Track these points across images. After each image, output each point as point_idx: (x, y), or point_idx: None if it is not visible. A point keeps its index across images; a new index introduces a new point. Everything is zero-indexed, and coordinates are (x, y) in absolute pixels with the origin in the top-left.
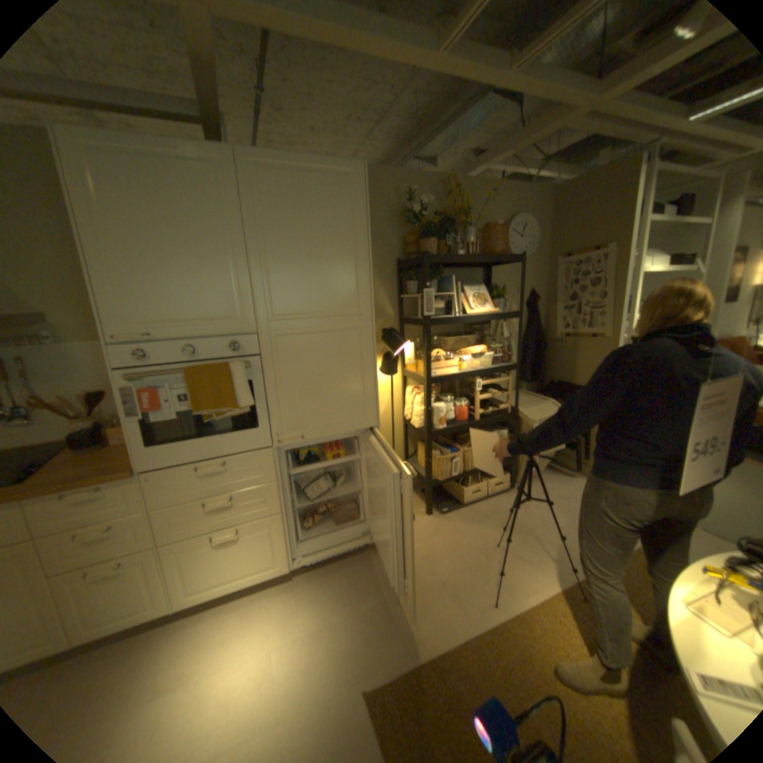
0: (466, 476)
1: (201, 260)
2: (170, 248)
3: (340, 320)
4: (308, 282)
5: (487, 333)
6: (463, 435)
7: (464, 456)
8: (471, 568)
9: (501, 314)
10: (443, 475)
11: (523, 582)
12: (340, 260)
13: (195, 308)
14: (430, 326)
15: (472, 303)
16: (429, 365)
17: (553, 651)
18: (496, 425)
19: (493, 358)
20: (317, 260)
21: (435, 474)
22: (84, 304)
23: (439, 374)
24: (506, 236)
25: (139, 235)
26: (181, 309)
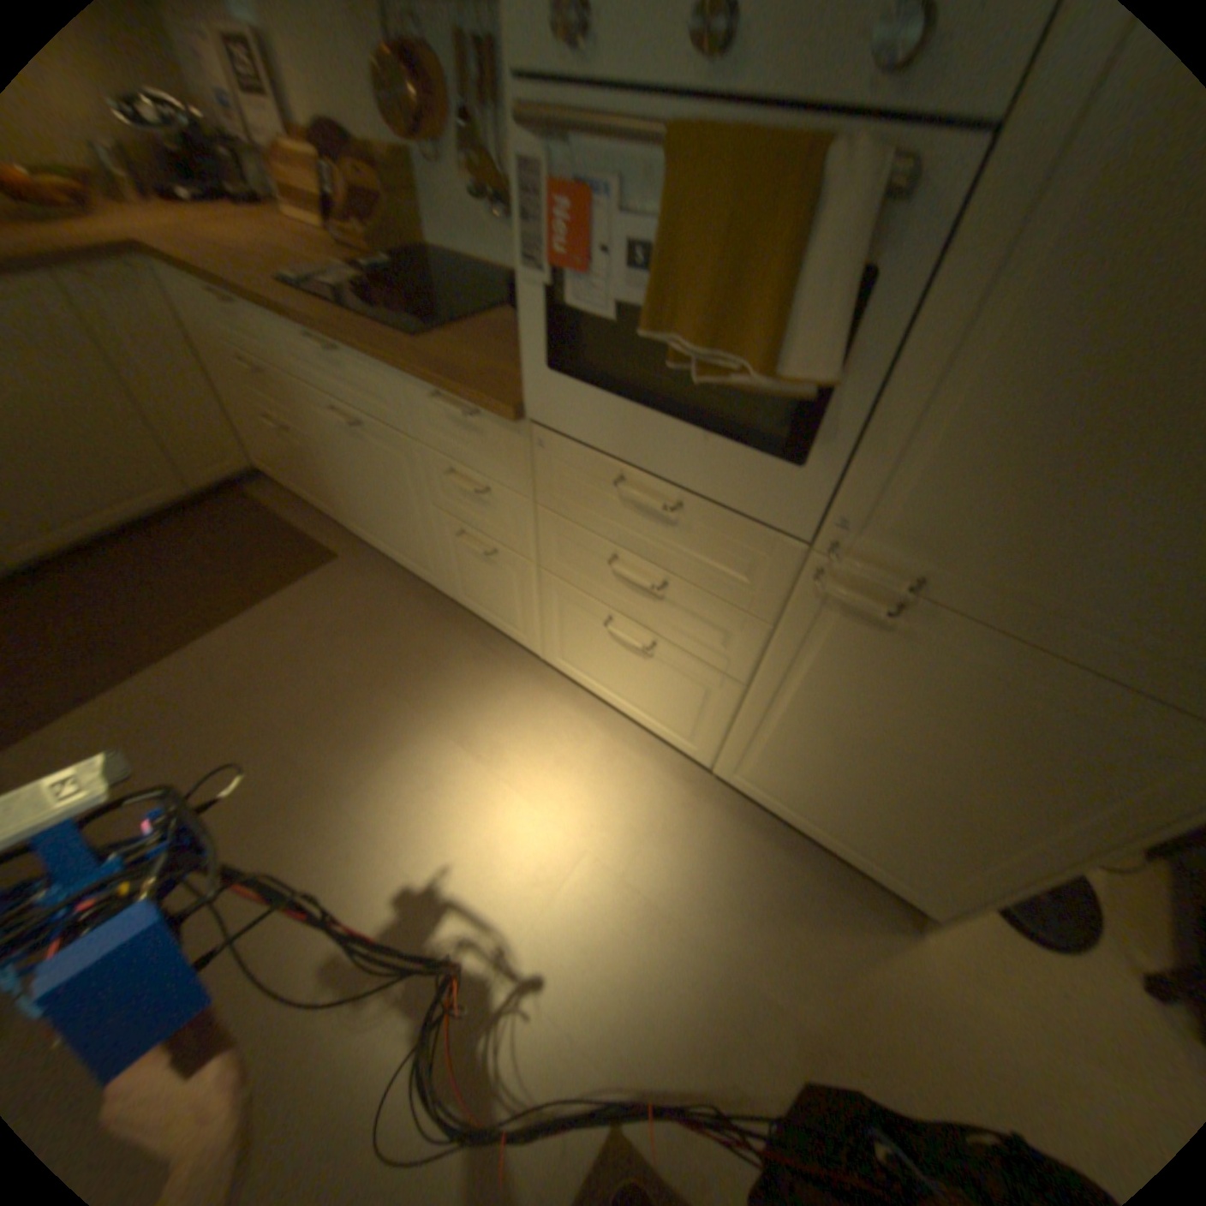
0: None
1: None
2: None
3: None
4: None
5: None
6: None
7: None
8: None
9: None
10: None
11: None
12: None
13: None
14: None
15: None
16: None
17: None
18: None
19: None
20: None
21: None
22: None
23: None
24: None
25: None
26: None
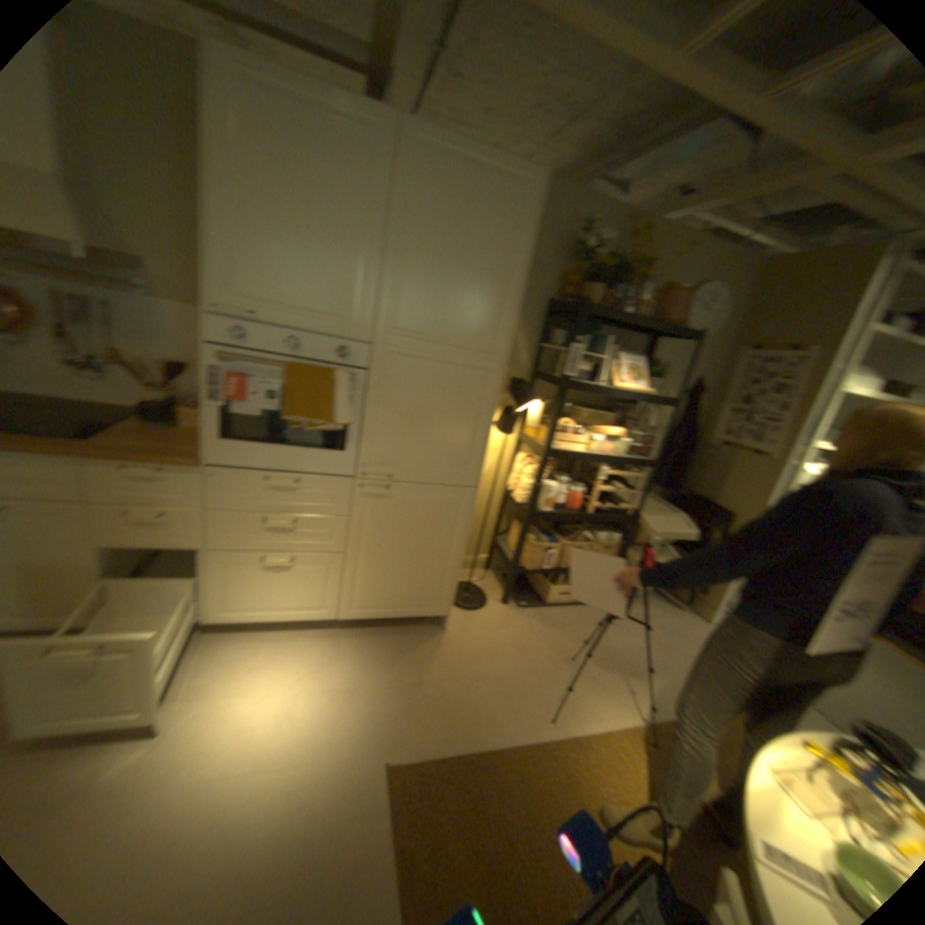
0: (557, 573)
1: (327, 244)
2: (296, 220)
3: (464, 355)
4: (440, 300)
5: (628, 416)
6: (565, 526)
7: (560, 550)
8: (534, 674)
9: (653, 398)
10: (530, 565)
11: (588, 705)
12: (483, 284)
13: (306, 298)
14: (565, 389)
15: (622, 375)
16: (550, 434)
17: (602, 785)
18: (607, 526)
19: (628, 447)
20: (457, 277)
21: (521, 561)
22: (180, 260)
23: (558, 448)
24: (686, 304)
25: (266, 196)
26: (291, 294)
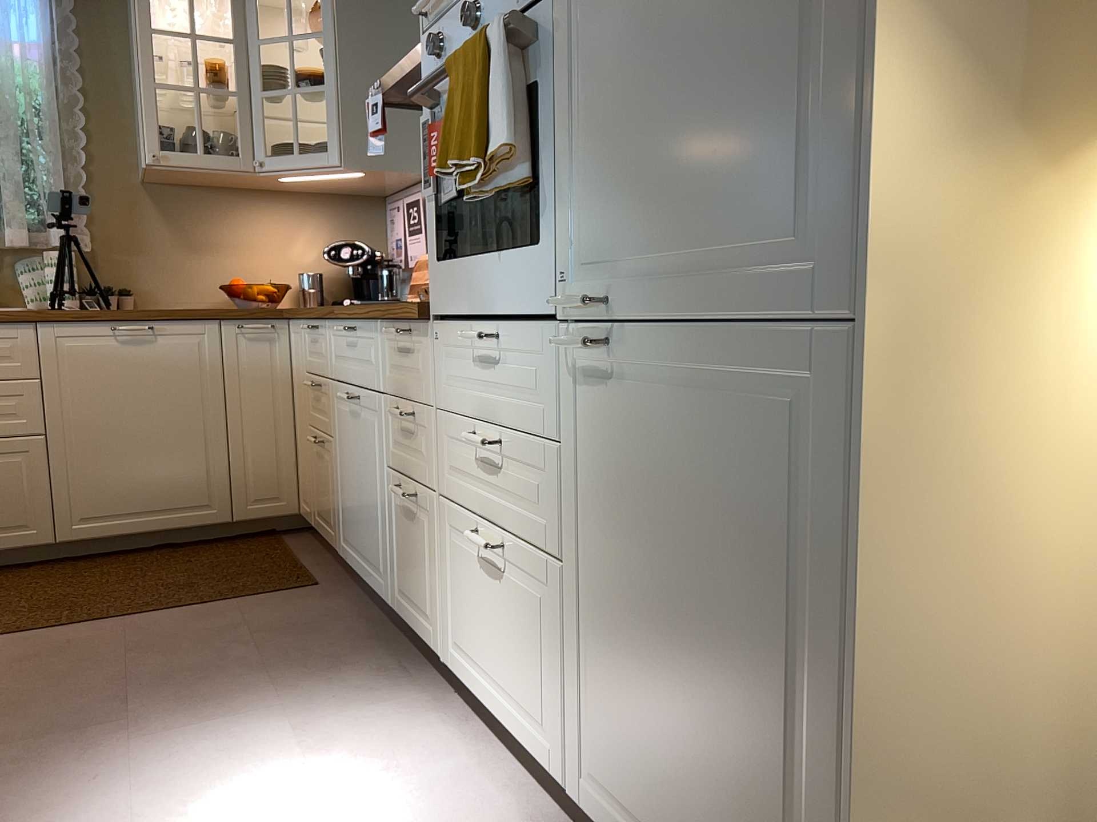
0: None
1: None
2: None
3: None
4: None
5: None
6: None
7: None
8: None
9: None
10: None
11: None
12: None
13: None
14: None
15: None
16: None
17: None
18: None
19: None
20: None
21: None
22: None
23: None
24: None
25: None
26: None
